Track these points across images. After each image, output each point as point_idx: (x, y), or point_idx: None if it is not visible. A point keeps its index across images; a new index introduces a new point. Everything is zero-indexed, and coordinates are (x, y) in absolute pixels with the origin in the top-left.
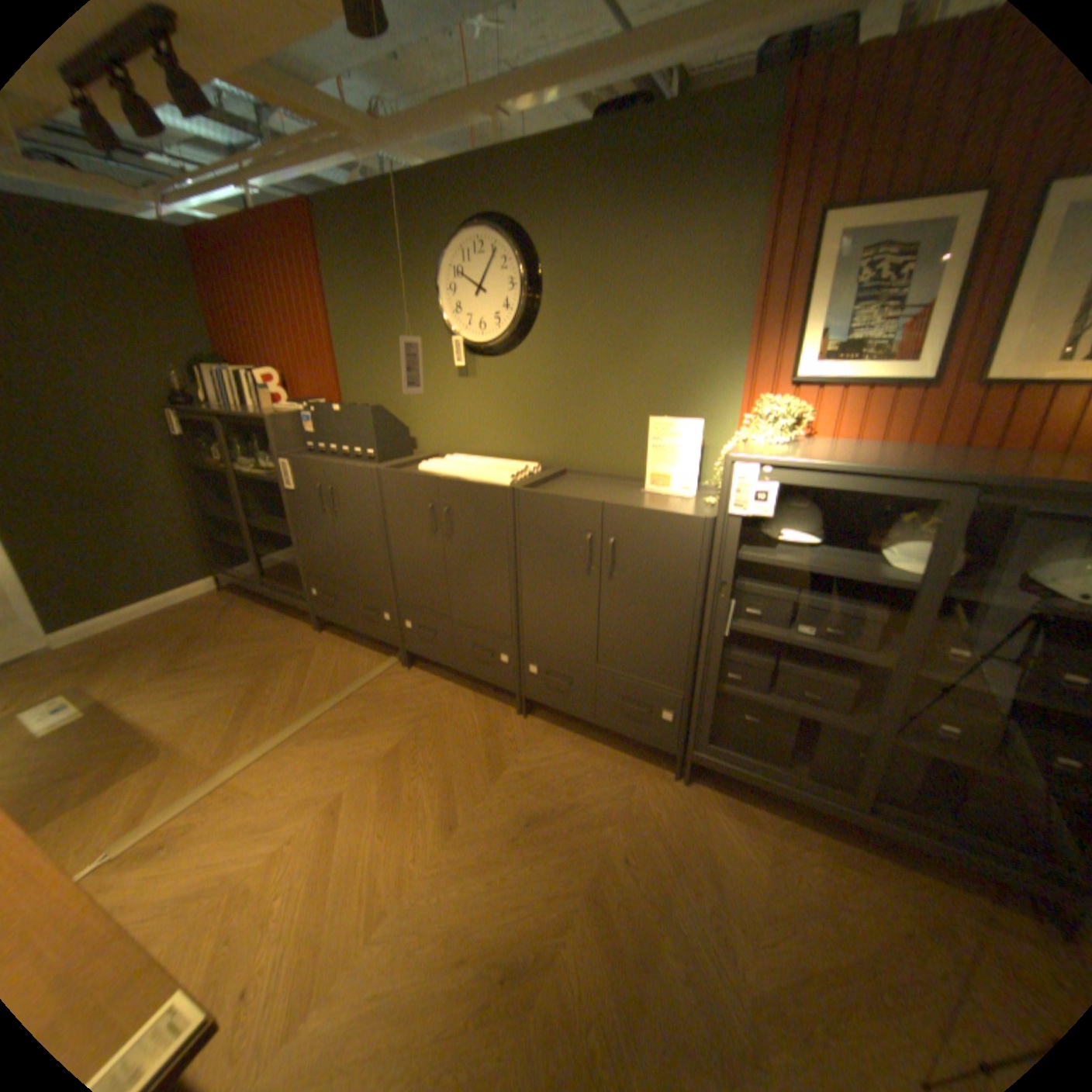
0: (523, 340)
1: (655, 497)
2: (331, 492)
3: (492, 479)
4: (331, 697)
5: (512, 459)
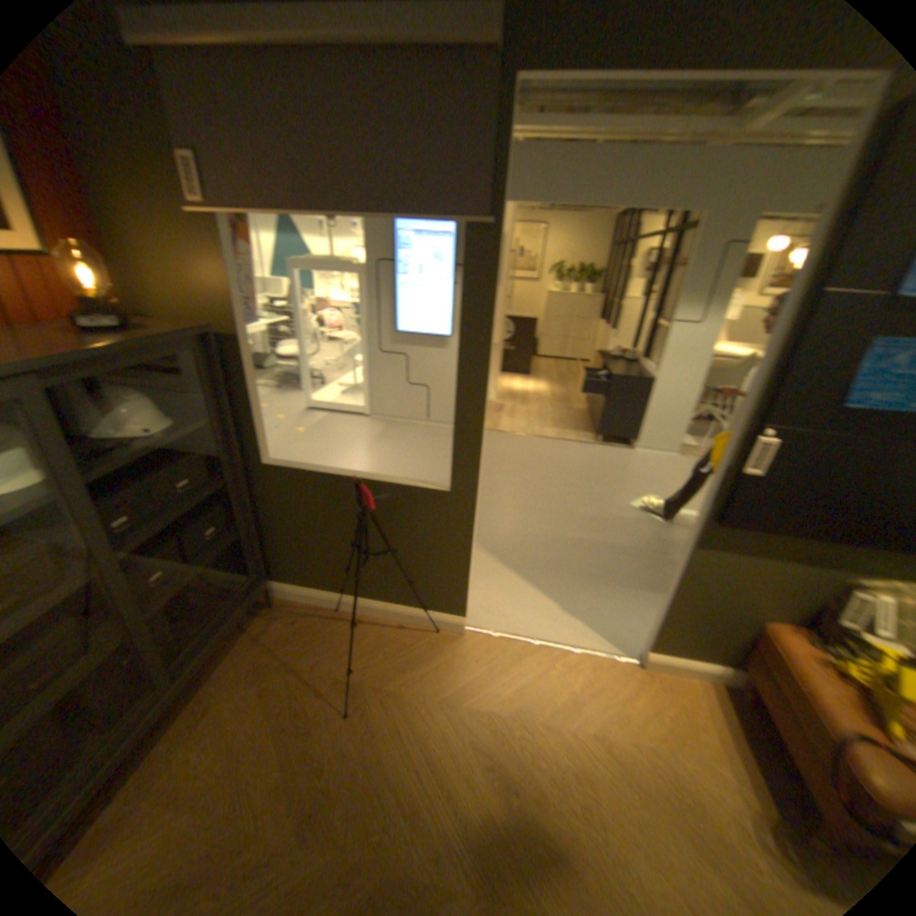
0: None
1: None
2: None
3: None
4: None
5: None
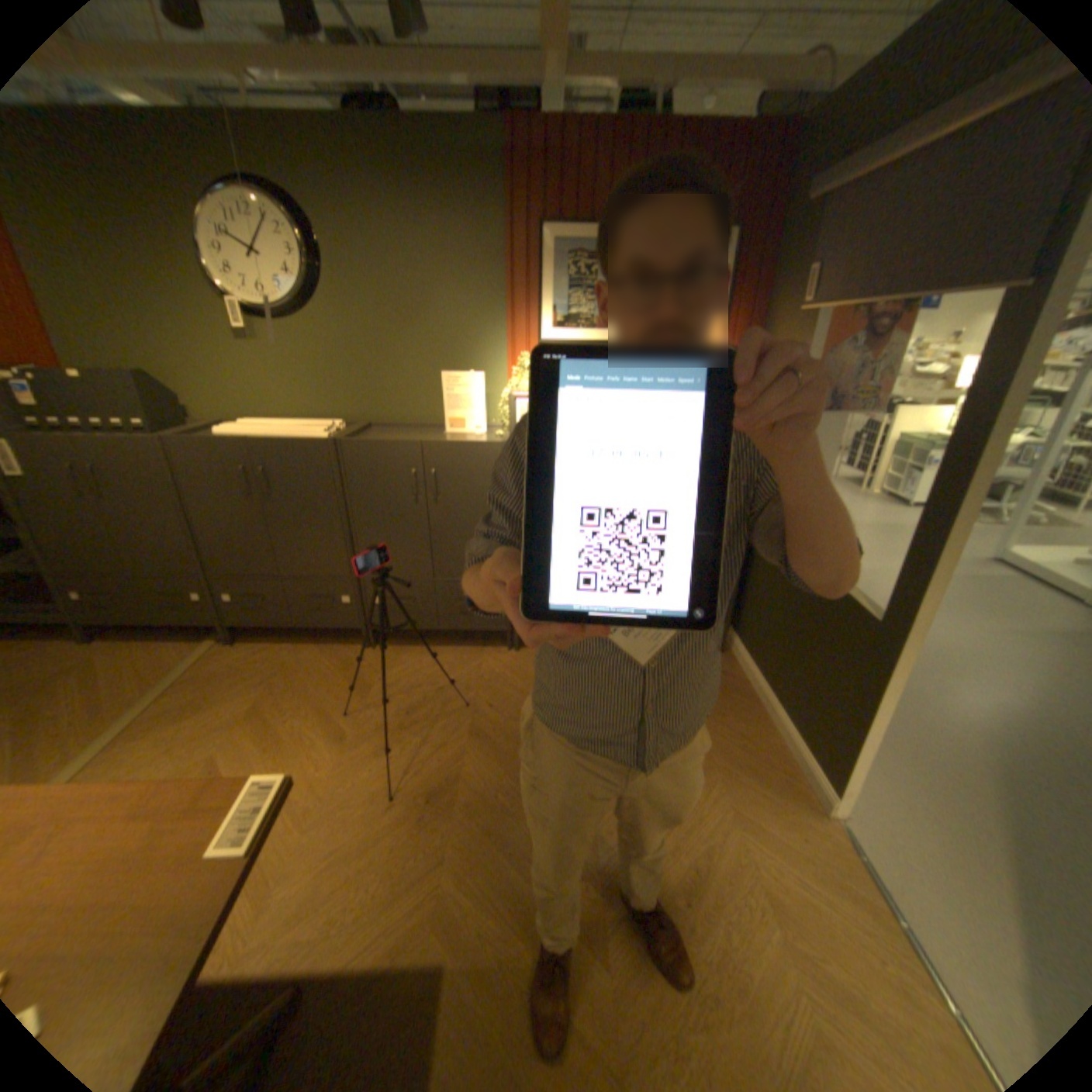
0: (307, 304)
1: (457, 437)
2: (94, 471)
3: (309, 434)
4: (150, 692)
5: (313, 419)
